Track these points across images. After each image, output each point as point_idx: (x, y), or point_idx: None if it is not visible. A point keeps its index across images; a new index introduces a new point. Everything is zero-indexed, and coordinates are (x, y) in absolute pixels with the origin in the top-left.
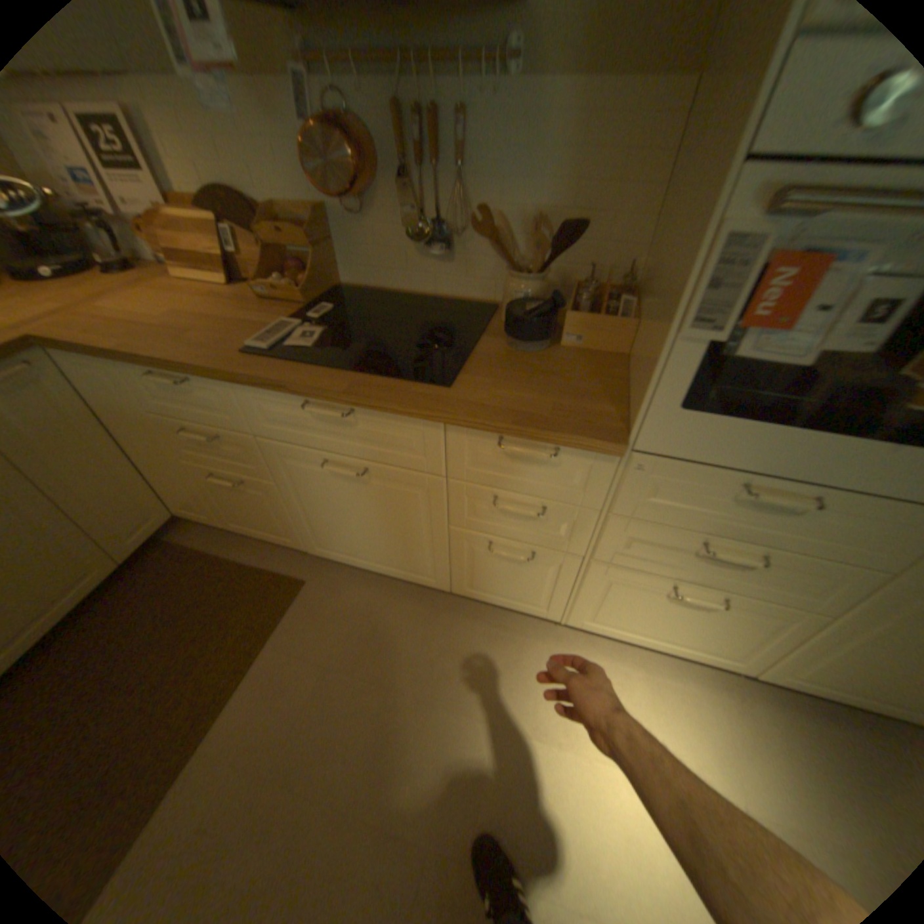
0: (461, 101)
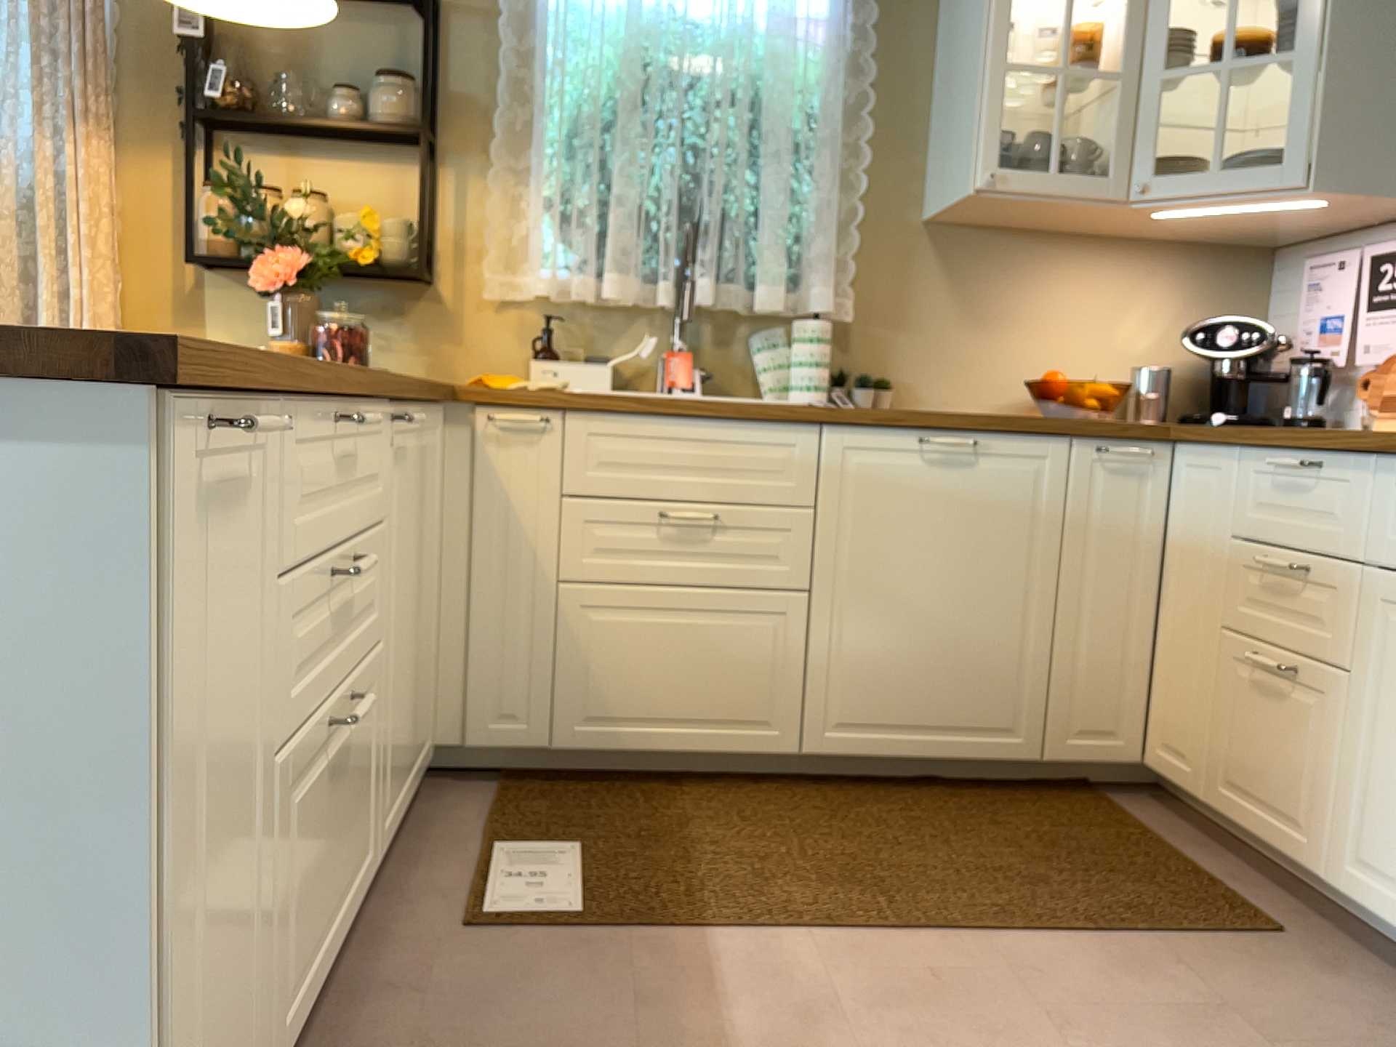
0: None
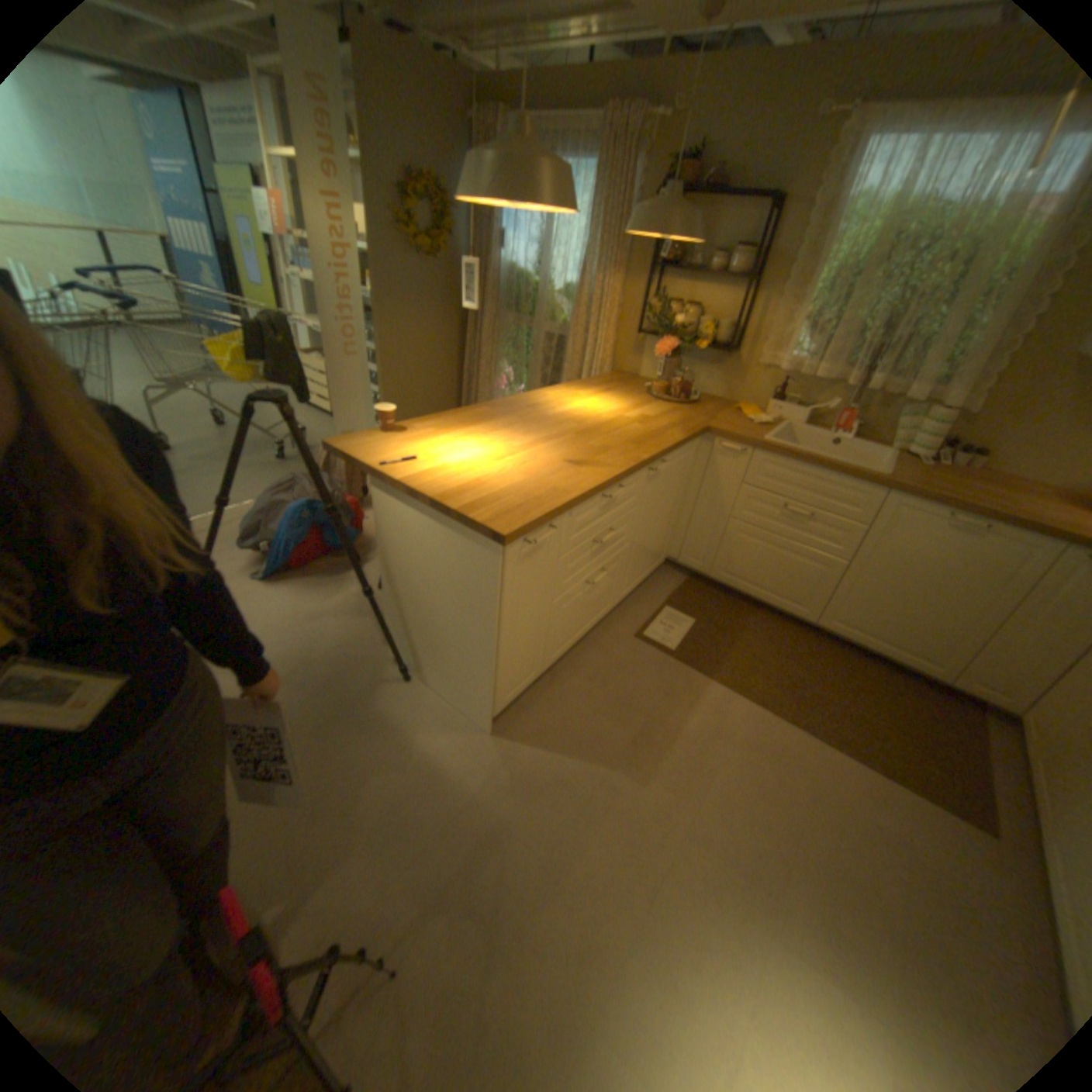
0: None
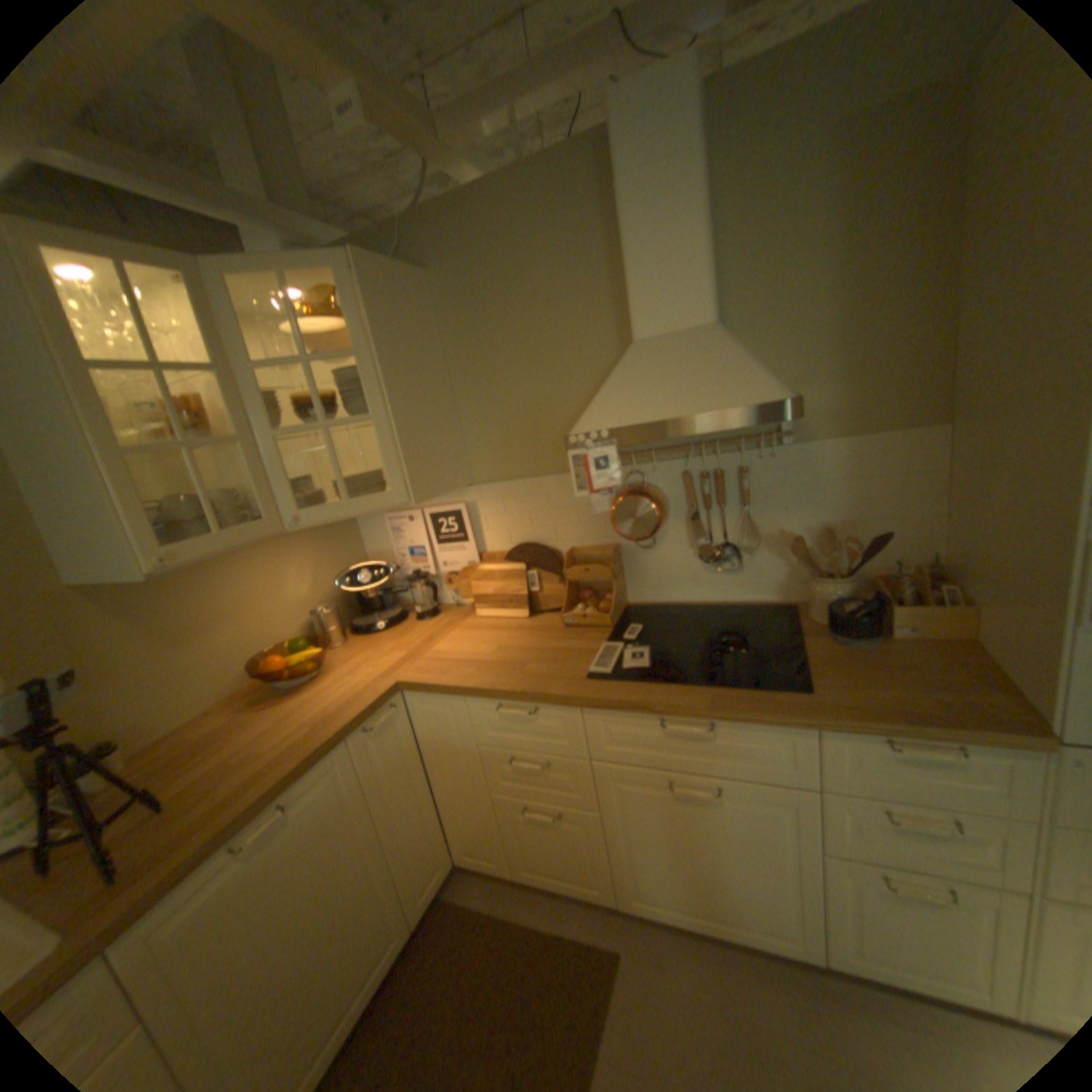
0: (743, 463)
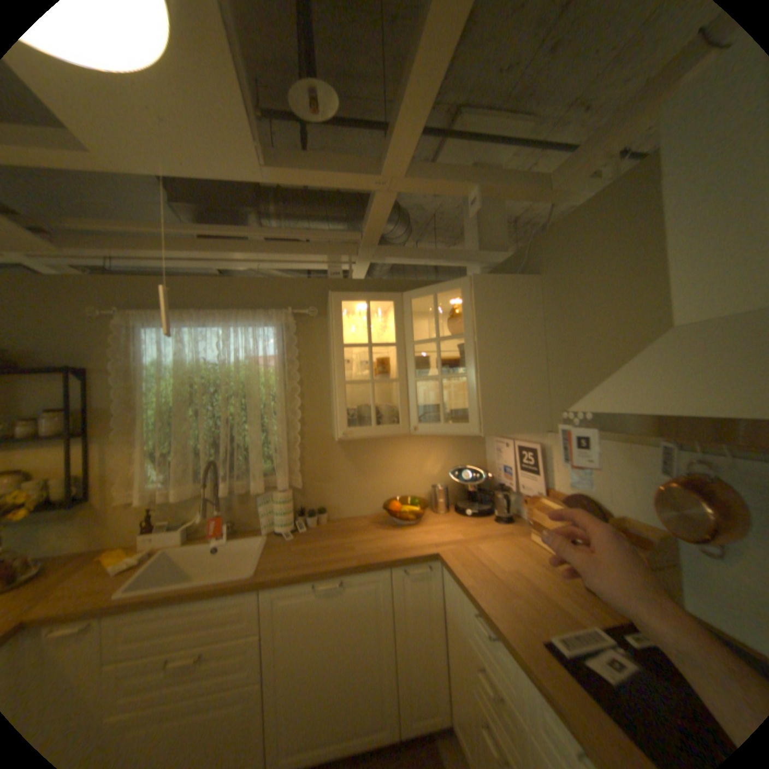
0: None
